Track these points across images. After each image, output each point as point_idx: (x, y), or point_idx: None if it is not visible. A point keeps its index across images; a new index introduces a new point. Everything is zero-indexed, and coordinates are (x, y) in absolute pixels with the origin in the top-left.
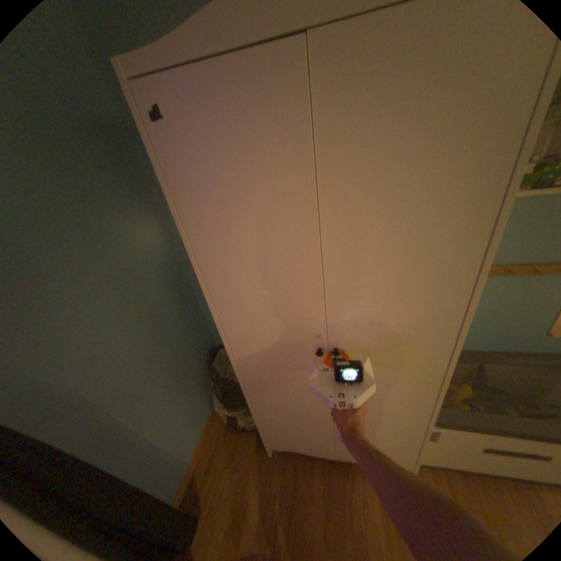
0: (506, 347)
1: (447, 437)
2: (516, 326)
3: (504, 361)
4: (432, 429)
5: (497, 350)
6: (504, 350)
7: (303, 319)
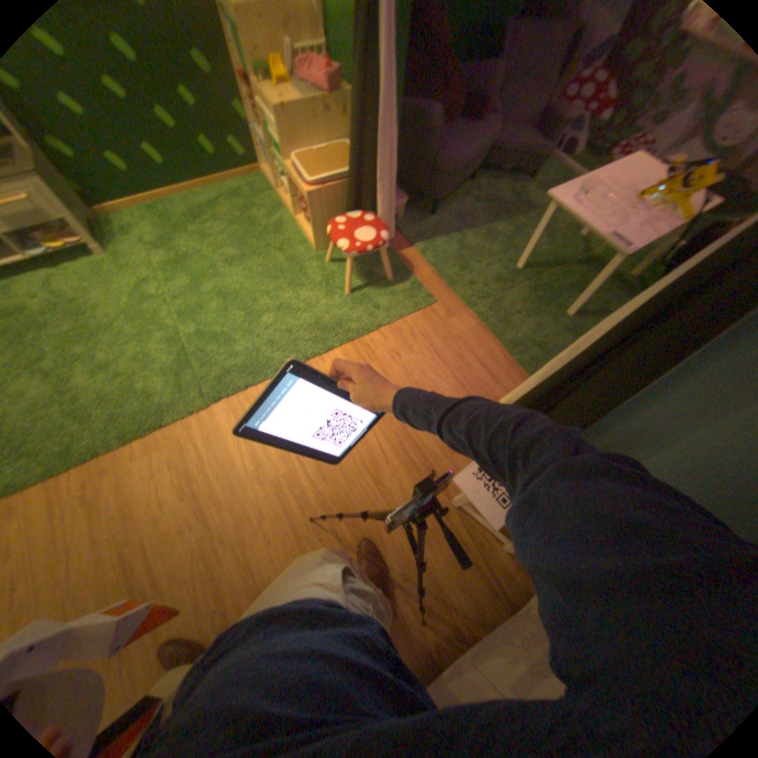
0: None
1: None
2: None
3: None
4: None
5: None
6: None
7: None
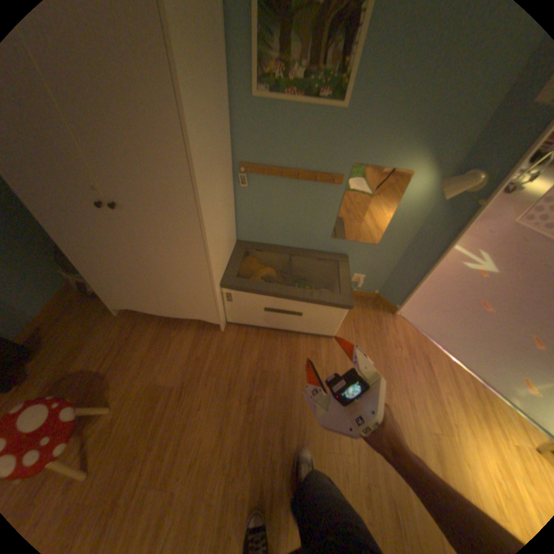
0: (307, 245)
1: (236, 297)
2: (311, 228)
3: (301, 254)
4: (220, 288)
5: (301, 247)
6: (306, 248)
7: (72, 168)
